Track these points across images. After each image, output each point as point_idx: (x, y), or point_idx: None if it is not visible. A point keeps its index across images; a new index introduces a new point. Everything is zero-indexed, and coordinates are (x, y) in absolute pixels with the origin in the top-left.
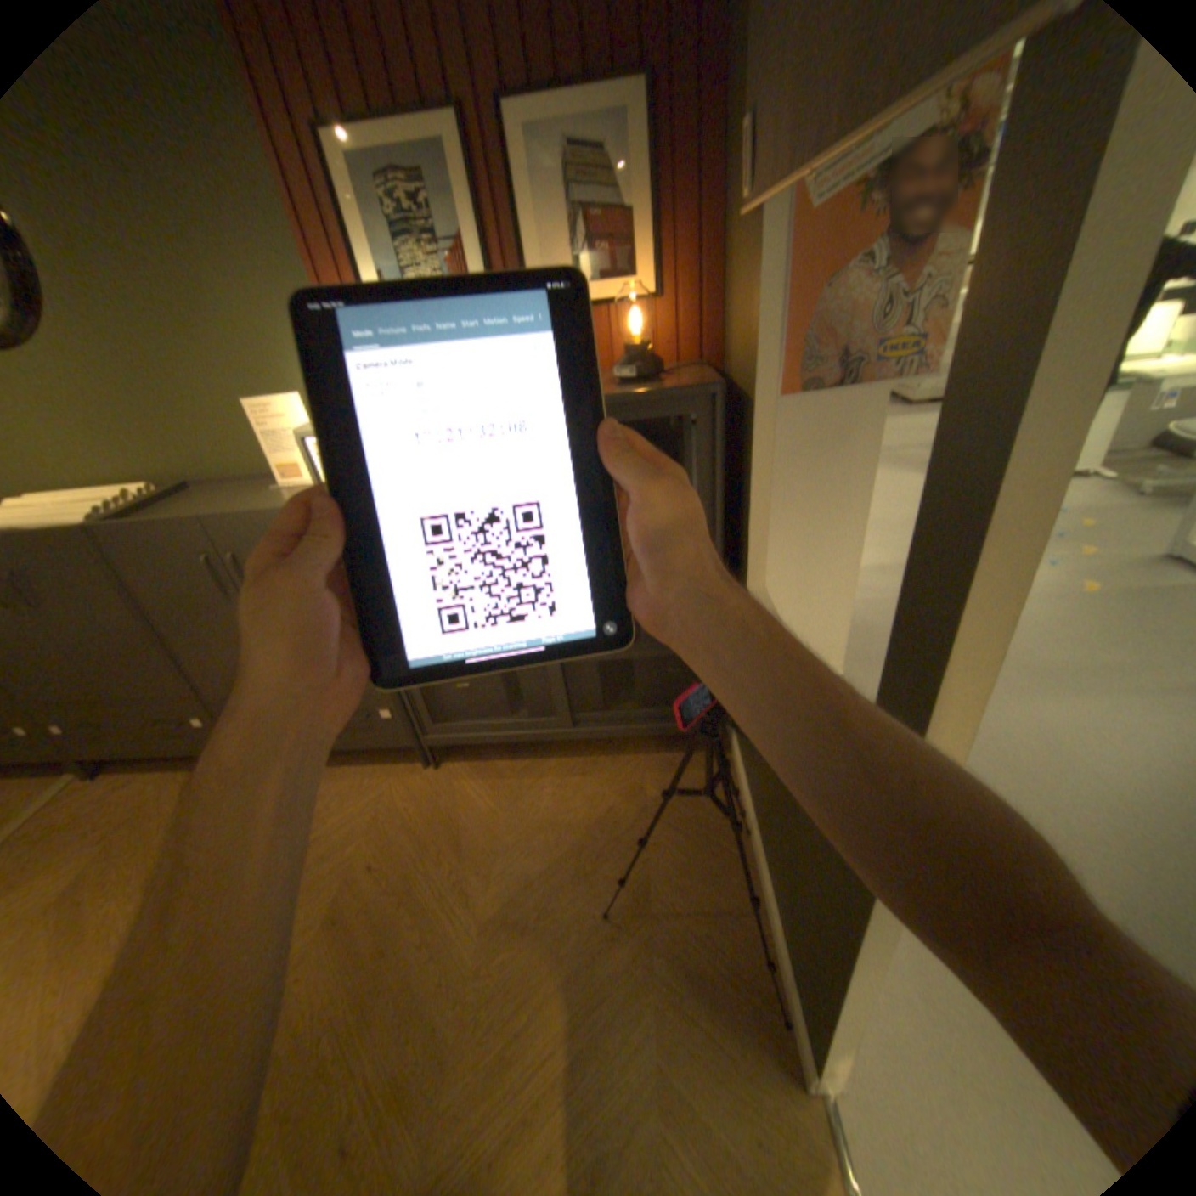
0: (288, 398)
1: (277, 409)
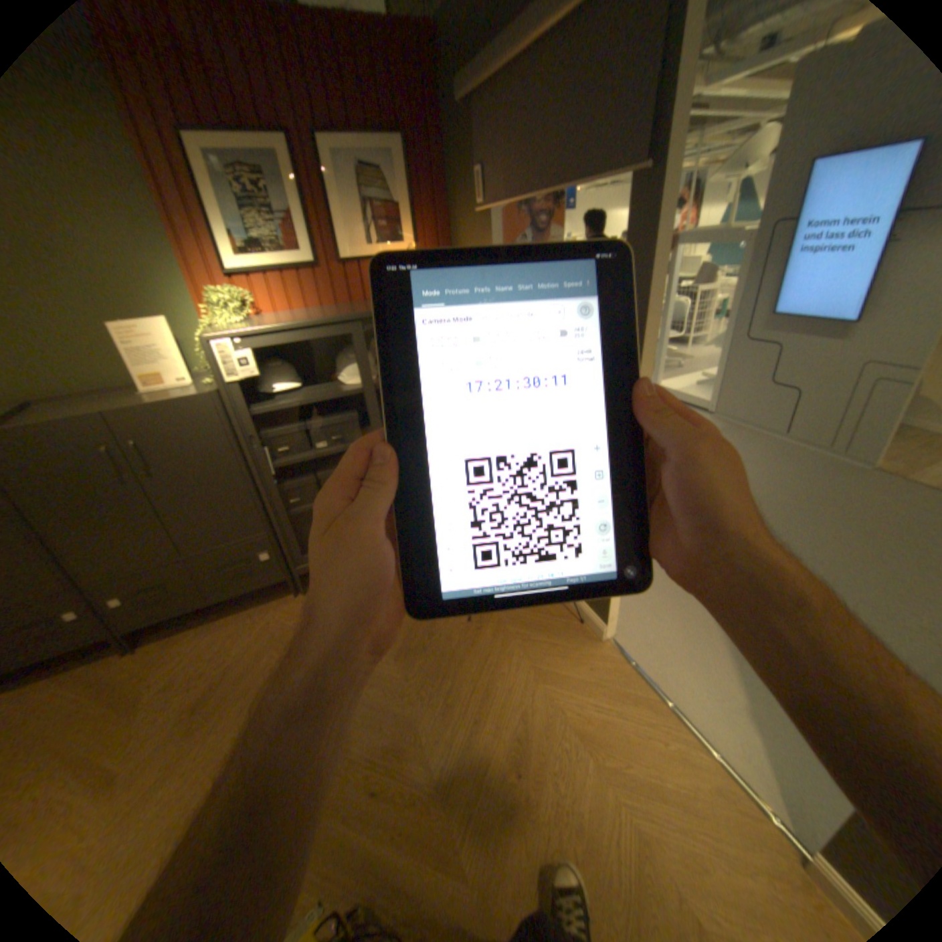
0: (155, 320)
1: (144, 329)
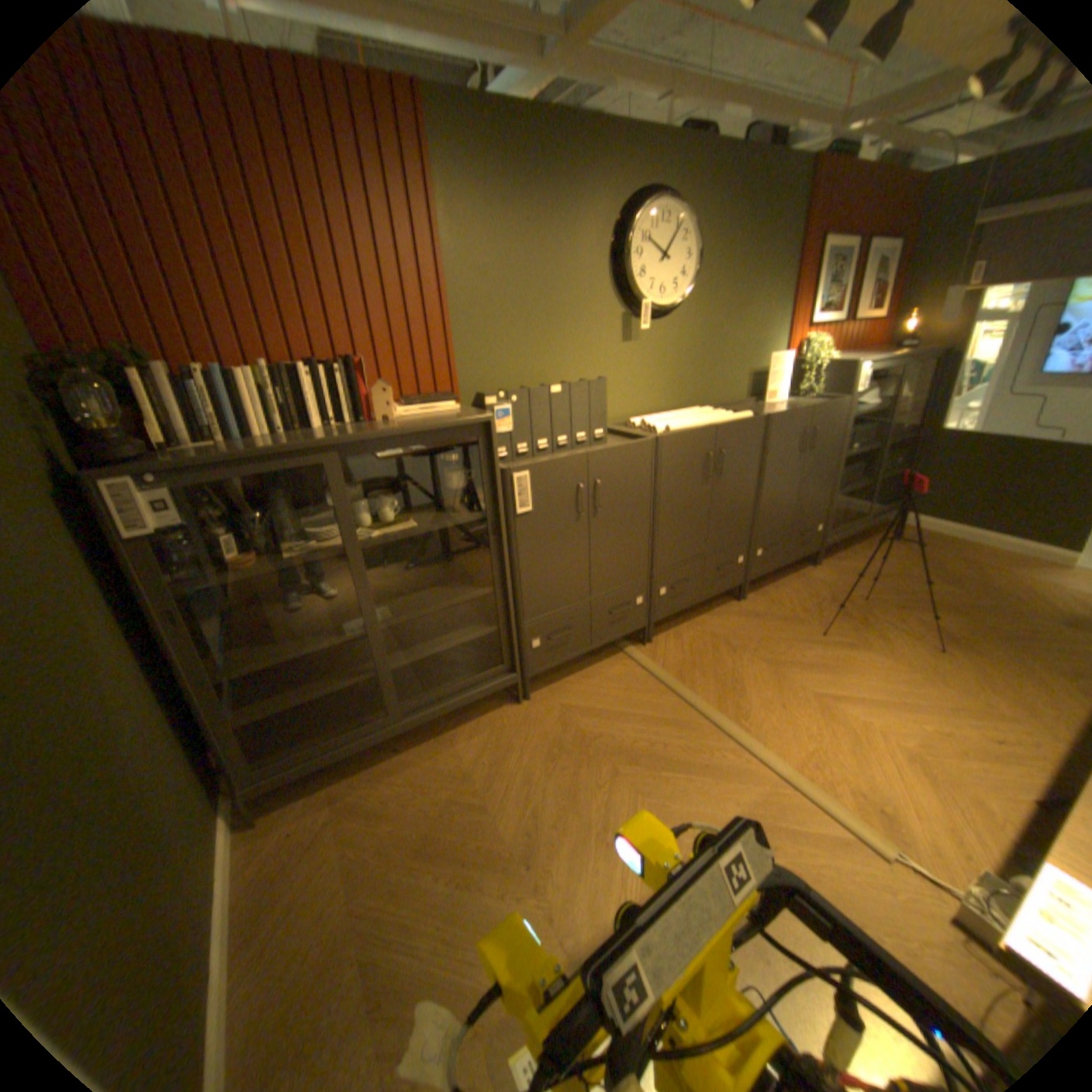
0: (790, 353)
1: (784, 359)
